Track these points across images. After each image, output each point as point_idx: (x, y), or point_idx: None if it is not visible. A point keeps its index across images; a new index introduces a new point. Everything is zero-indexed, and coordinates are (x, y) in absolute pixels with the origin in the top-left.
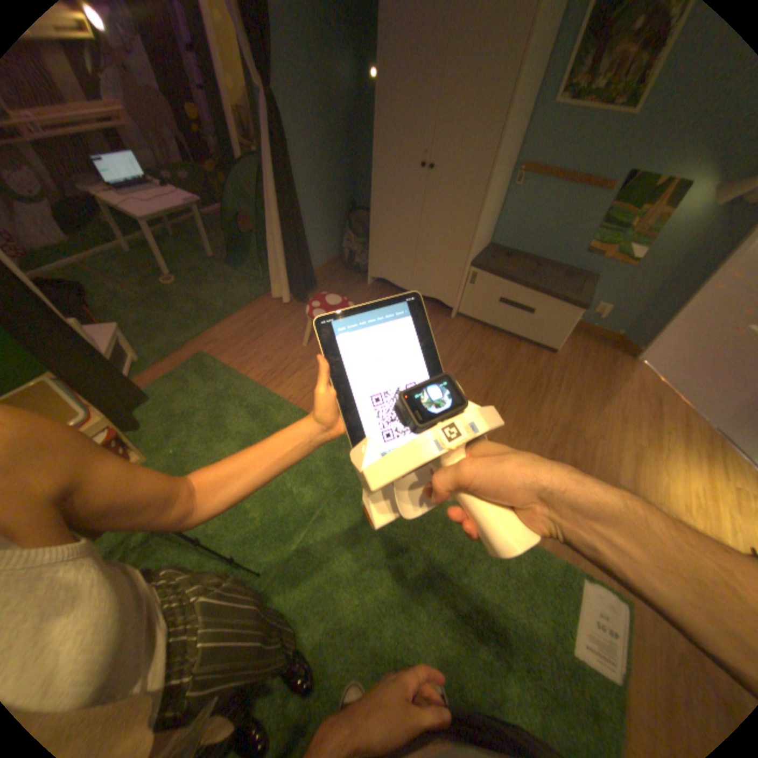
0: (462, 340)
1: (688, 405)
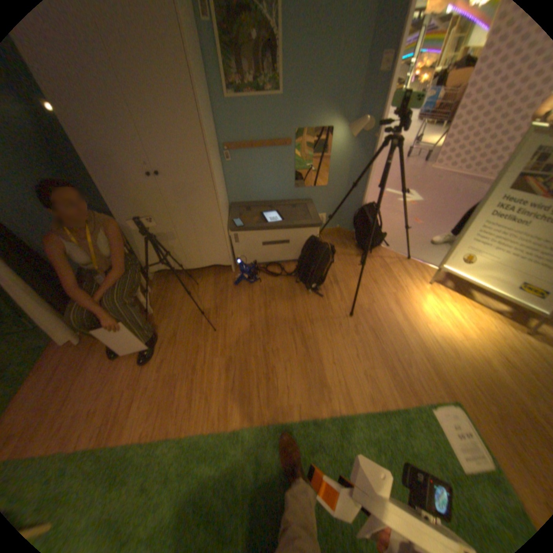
0: (251, 285)
1: (393, 252)
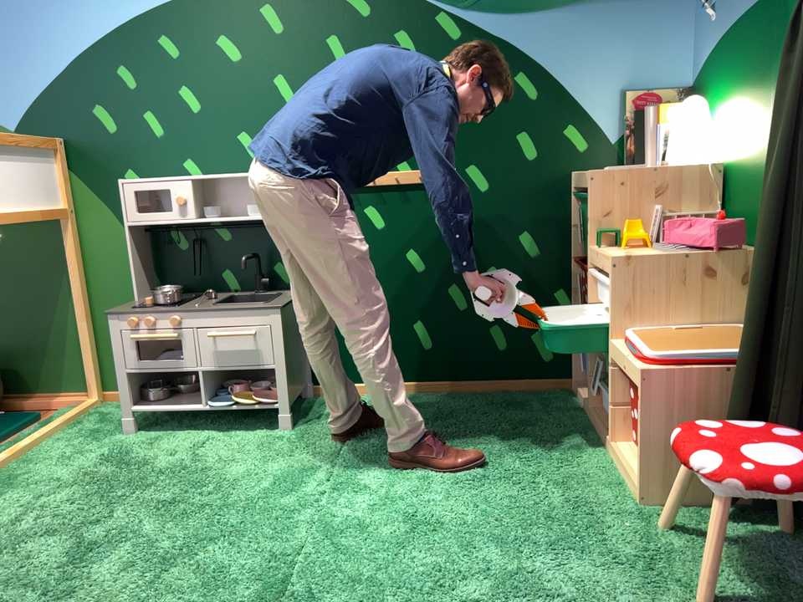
0: None
1: None
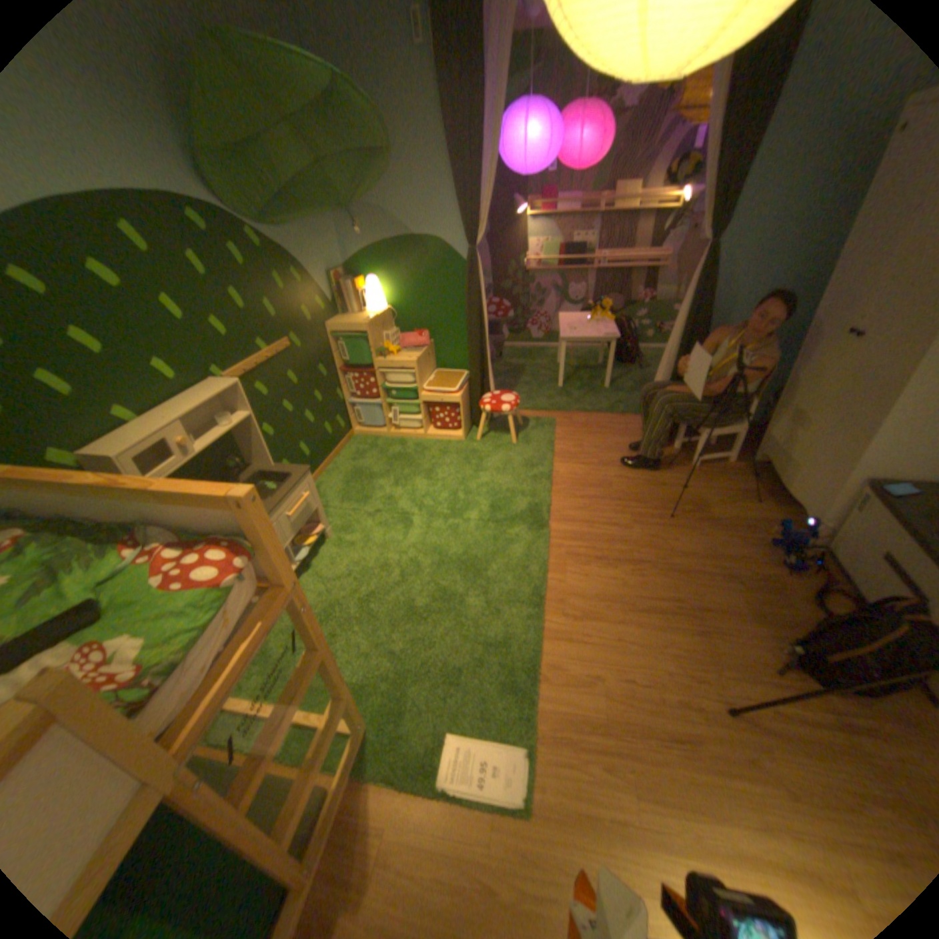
0: (779, 566)
1: None
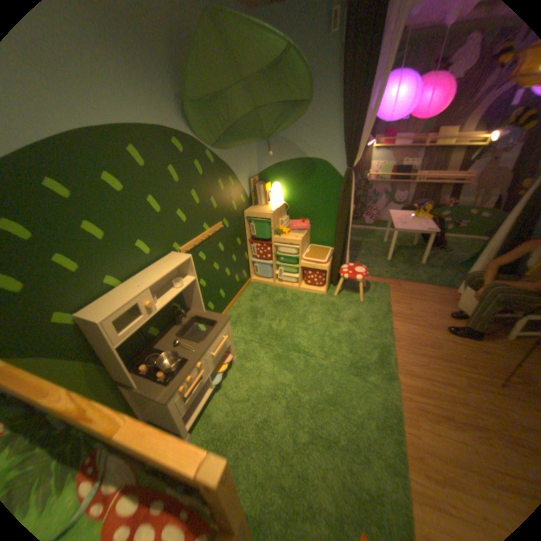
0: None
1: None
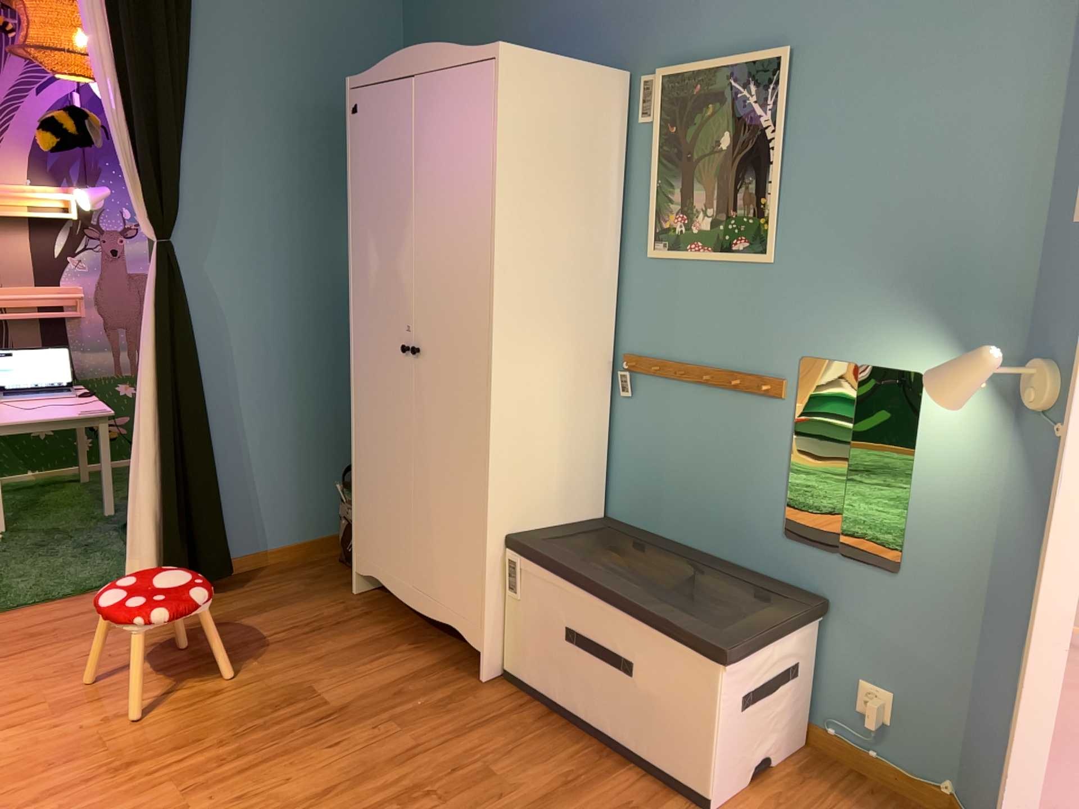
0: (463, 734)
1: None
